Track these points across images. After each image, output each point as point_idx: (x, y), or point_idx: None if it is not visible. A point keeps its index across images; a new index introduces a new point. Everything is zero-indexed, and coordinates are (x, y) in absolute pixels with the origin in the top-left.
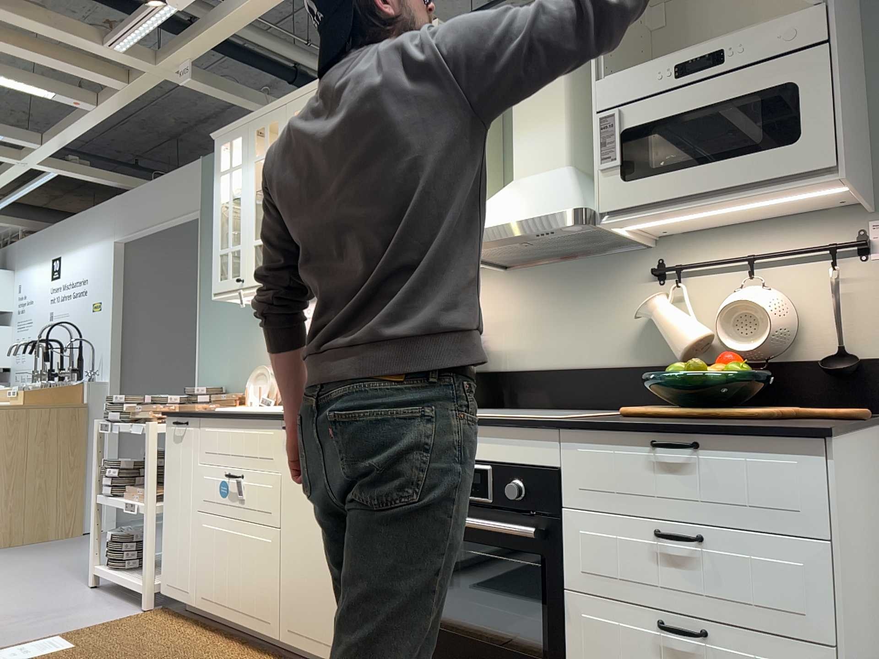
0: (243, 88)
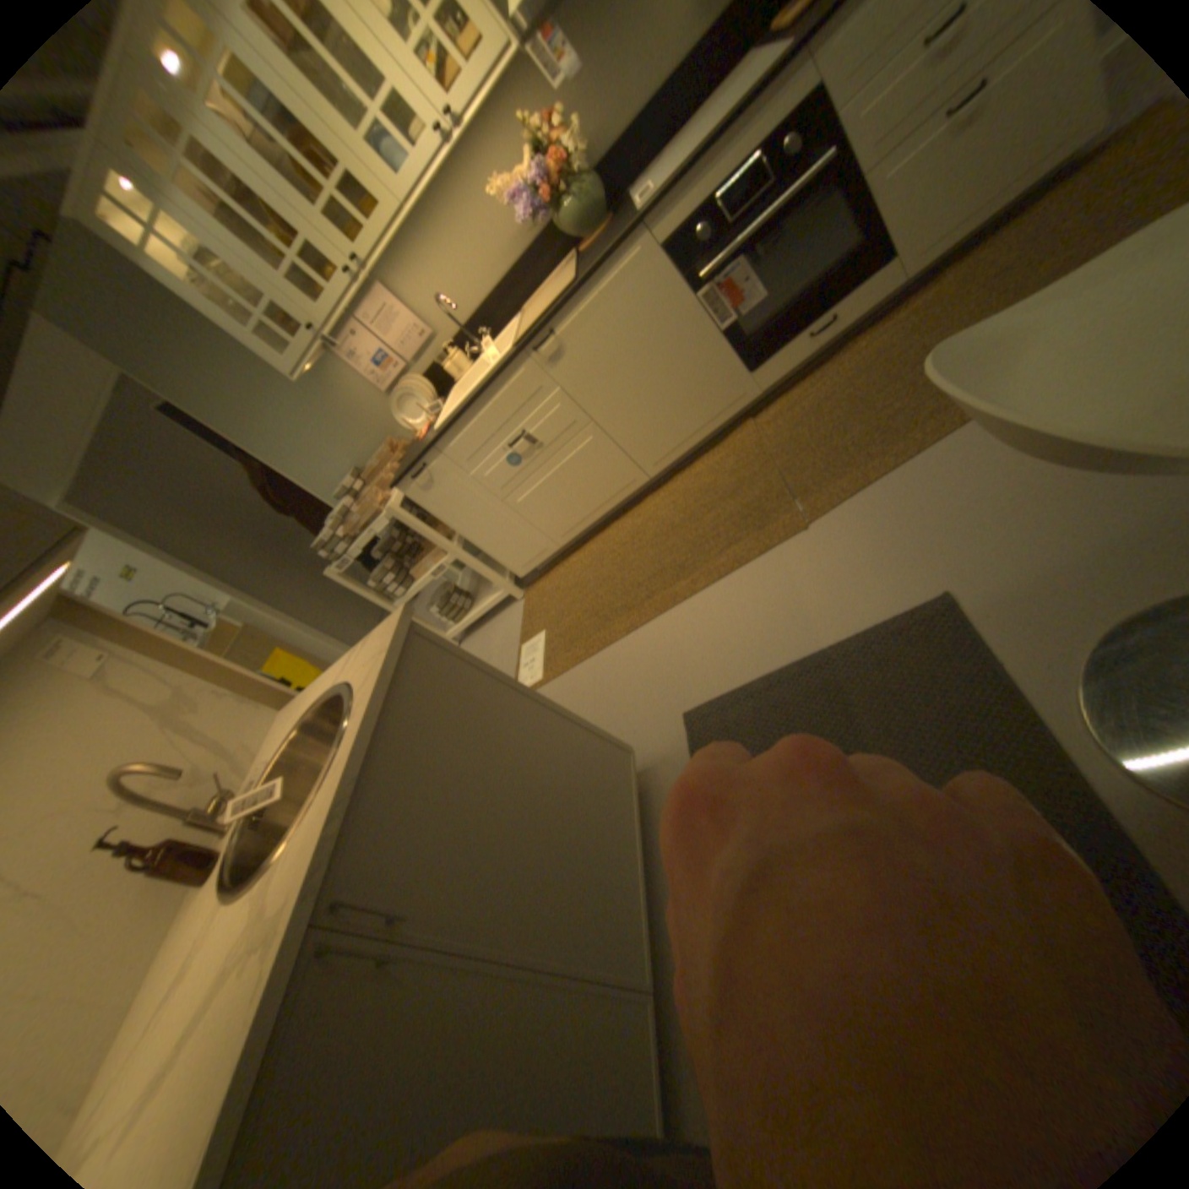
0: None
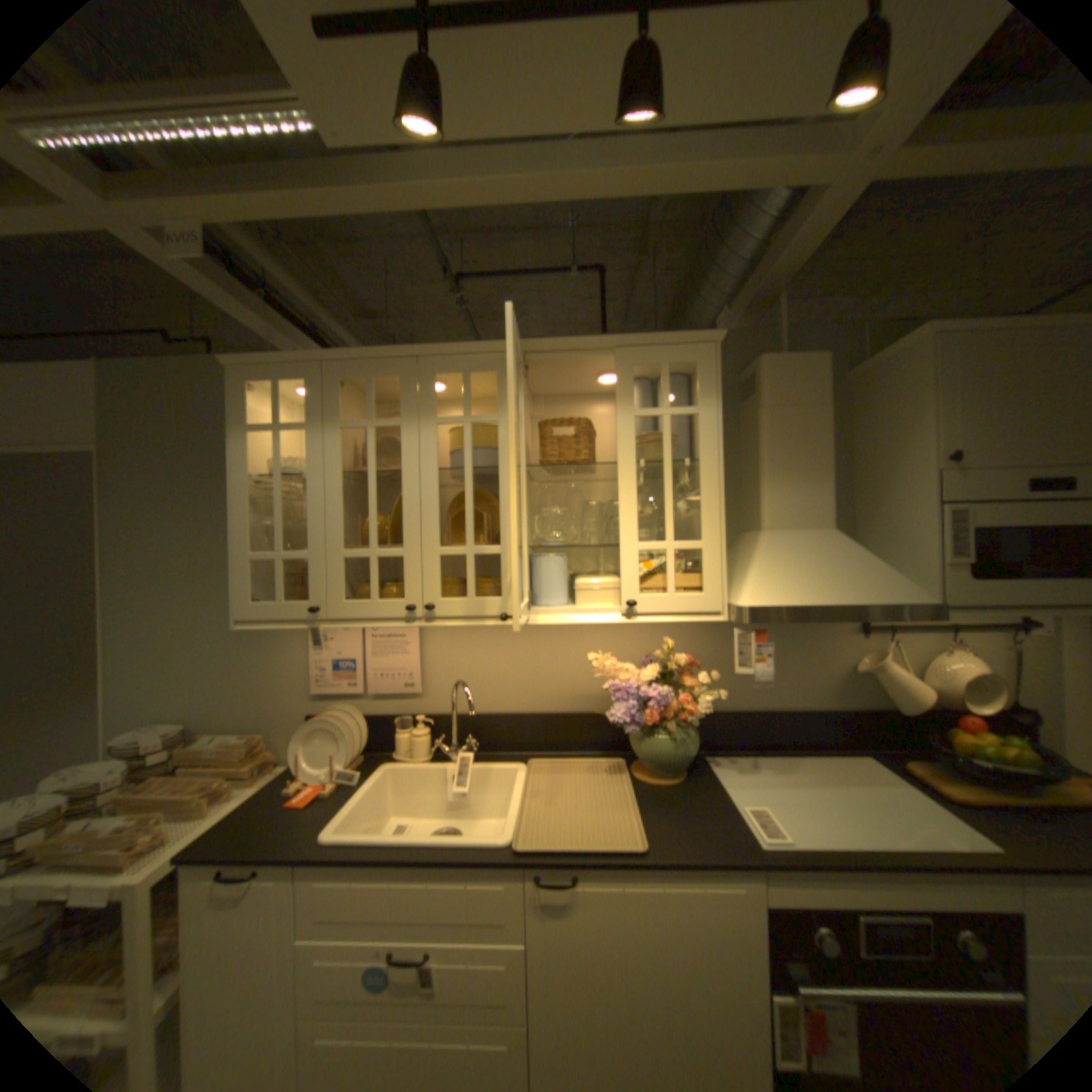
0: (236, 281)
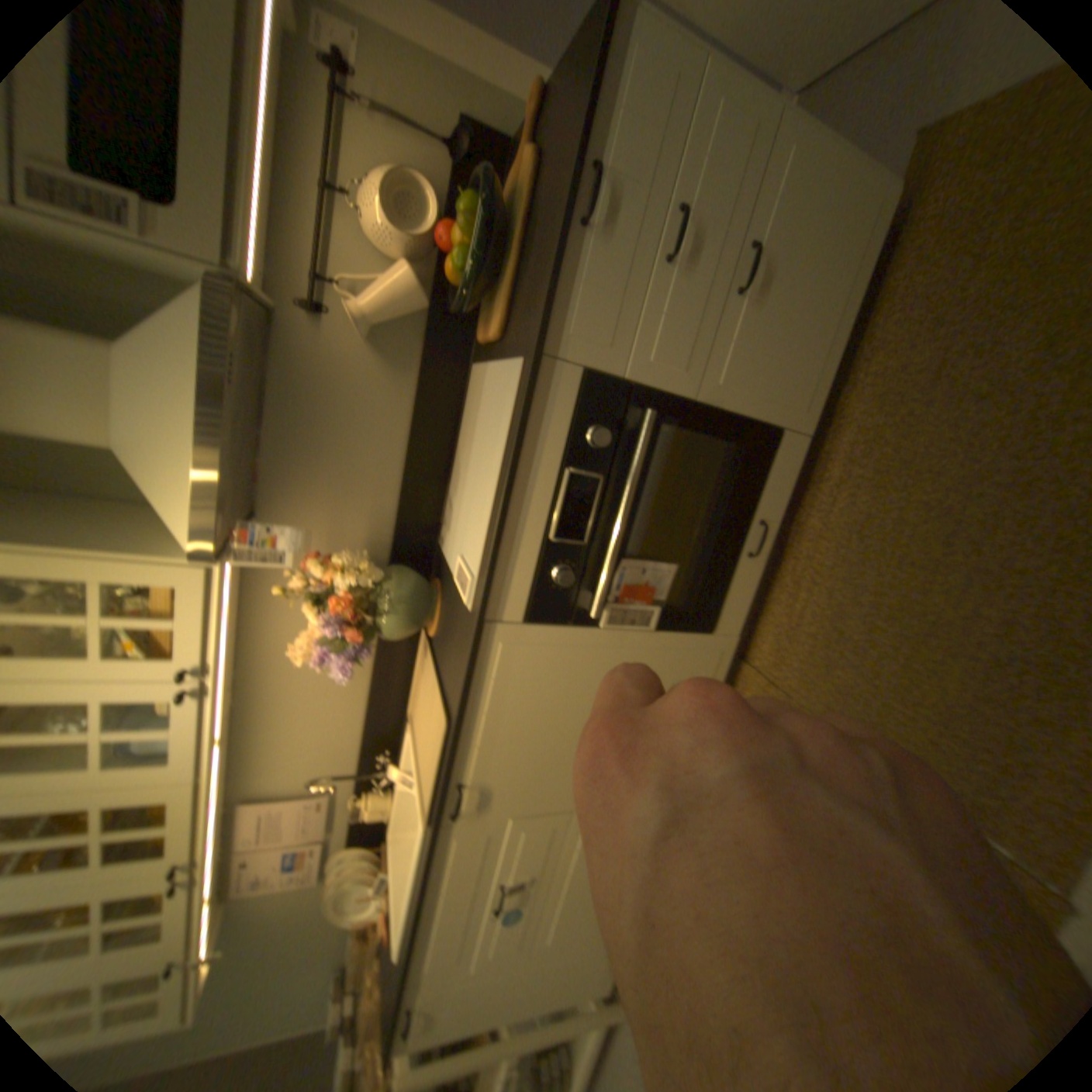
0: None
